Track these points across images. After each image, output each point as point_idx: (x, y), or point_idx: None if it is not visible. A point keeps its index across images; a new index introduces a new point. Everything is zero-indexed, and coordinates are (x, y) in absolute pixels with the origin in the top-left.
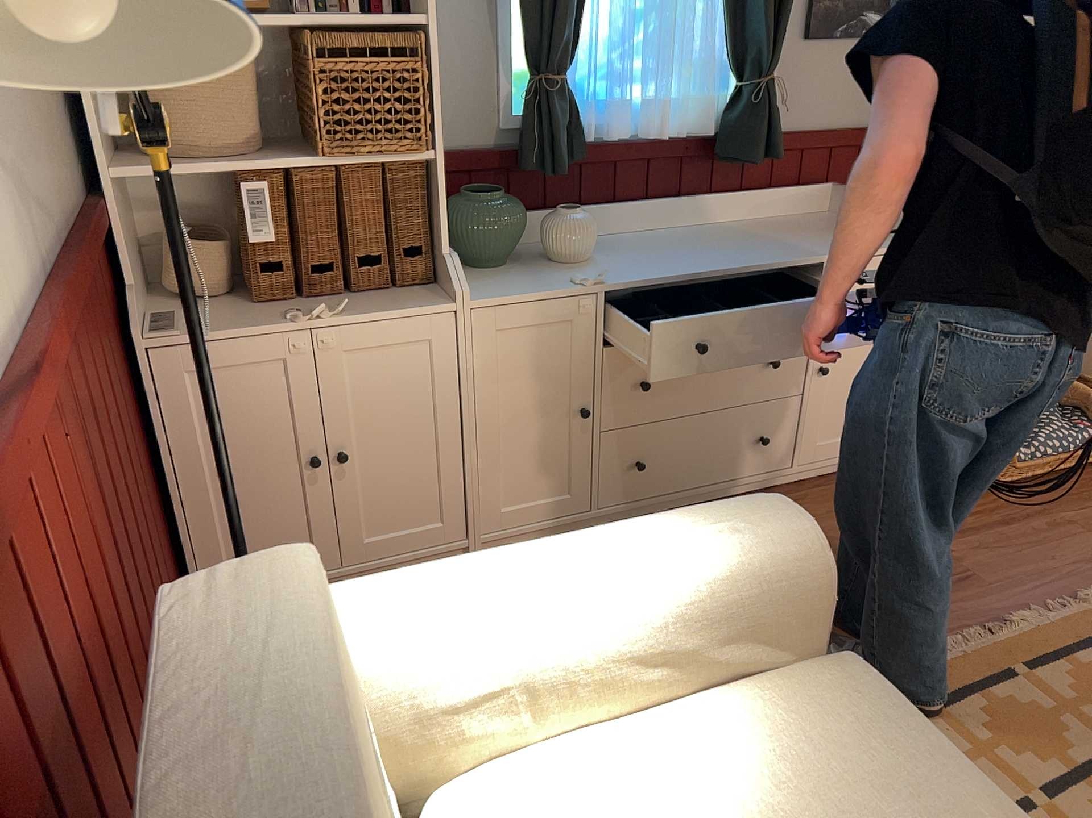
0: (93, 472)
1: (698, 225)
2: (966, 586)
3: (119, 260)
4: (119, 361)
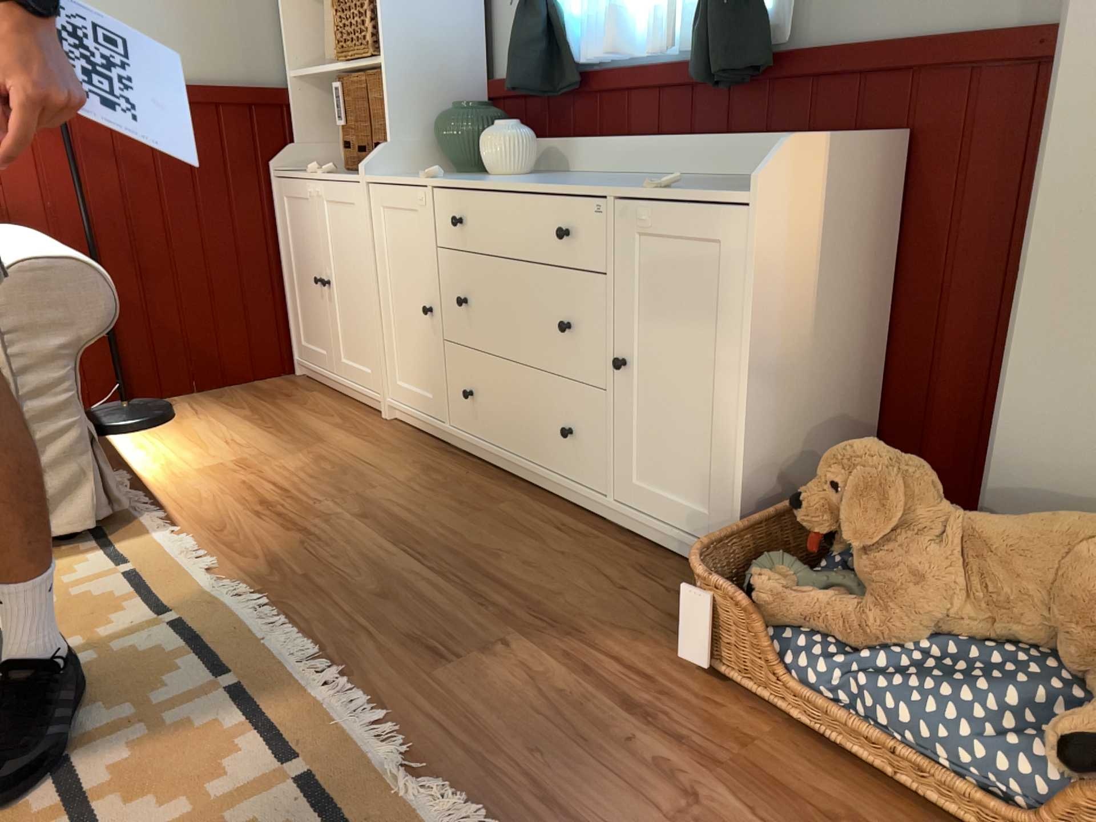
0: (100, 180)
1: (690, 176)
2: (421, 655)
3: (294, 129)
4: (244, 175)
